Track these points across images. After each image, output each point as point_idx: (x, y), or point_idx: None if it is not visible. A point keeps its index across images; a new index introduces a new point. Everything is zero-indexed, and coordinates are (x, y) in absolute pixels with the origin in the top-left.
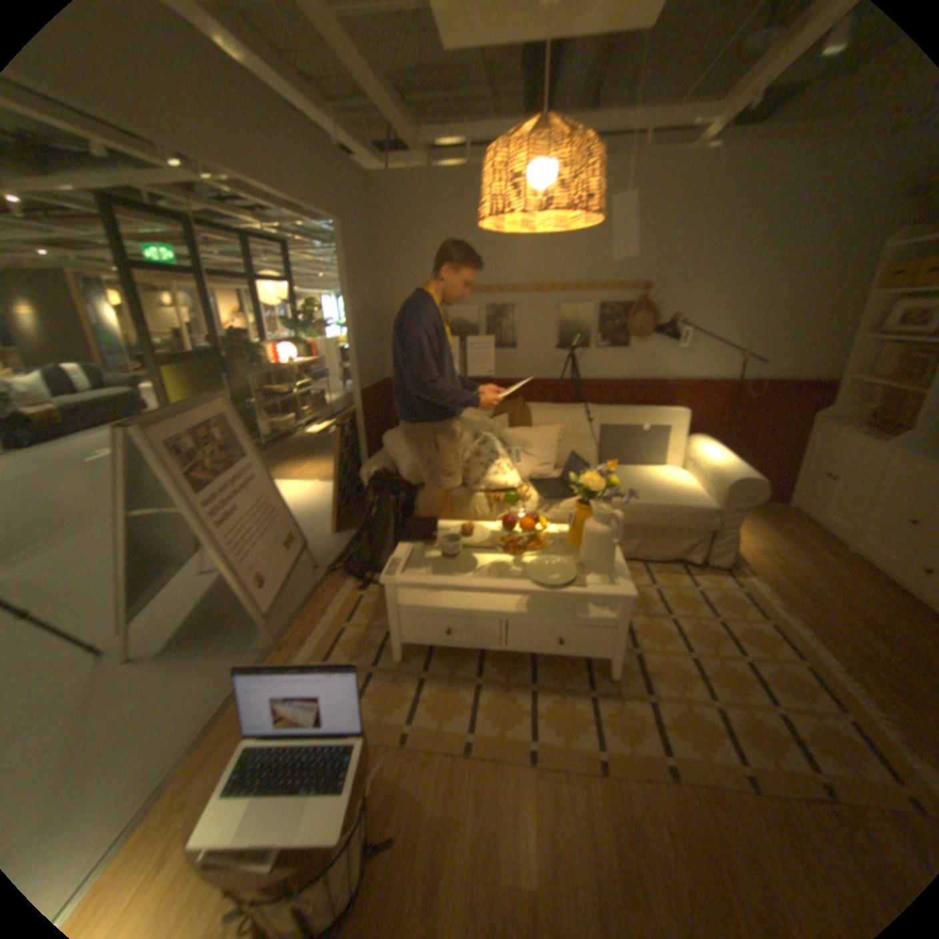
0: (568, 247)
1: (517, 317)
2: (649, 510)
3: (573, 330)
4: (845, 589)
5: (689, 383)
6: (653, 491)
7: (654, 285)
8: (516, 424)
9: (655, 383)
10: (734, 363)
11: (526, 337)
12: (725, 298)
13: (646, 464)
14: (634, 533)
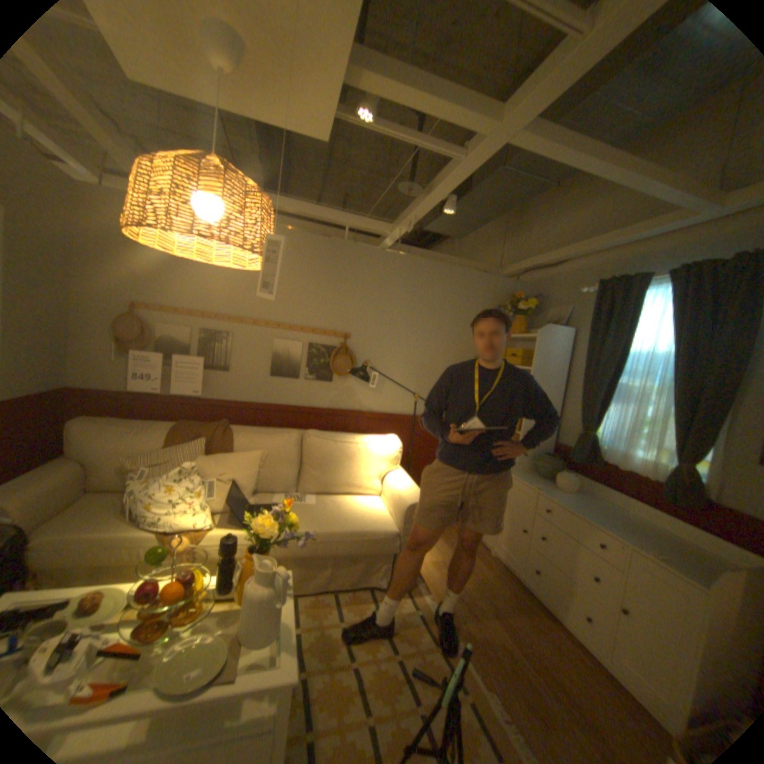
0: (280, 295)
1: (230, 345)
2: (338, 540)
3: (283, 363)
4: (490, 596)
5: (378, 416)
6: (343, 518)
7: (350, 337)
8: (214, 450)
9: (352, 414)
10: (408, 402)
11: (238, 364)
12: (400, 355)
13: (341, 488)
14: (325, 565)
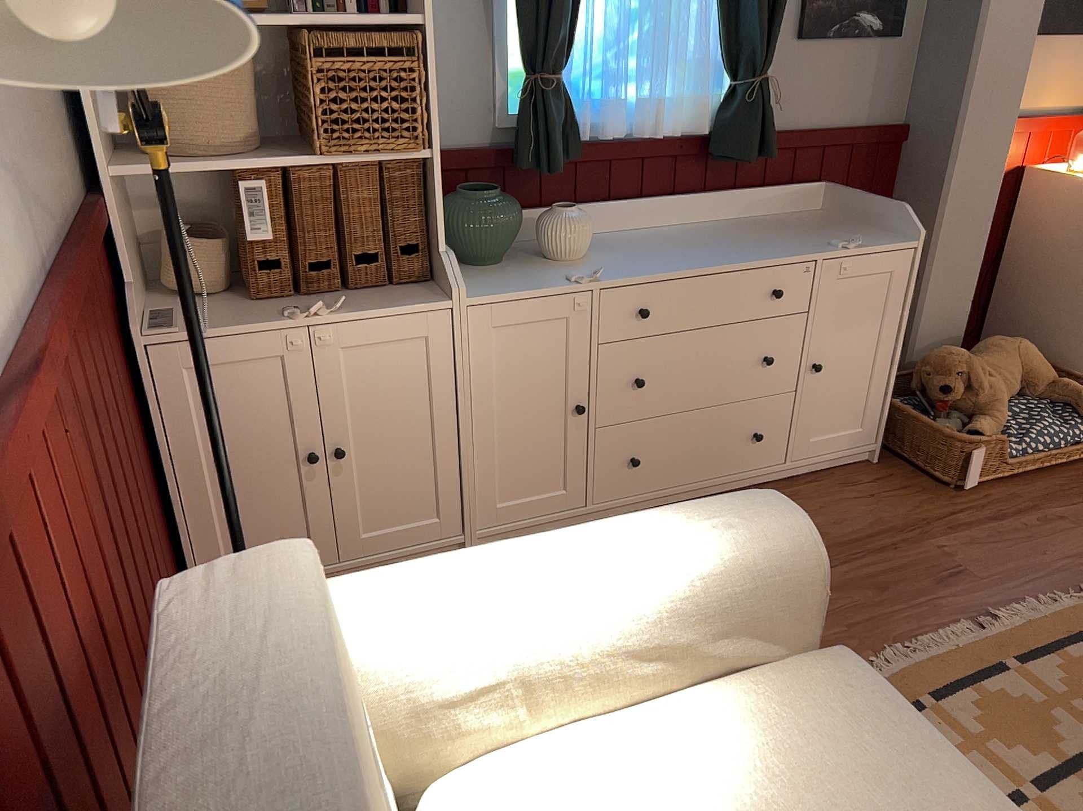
0: None
1: None
2: None
3: None
4: None
5: (8, 434)
6: None
7: None
8: None
9: None
10: None
11: None
12: None
13: None
14: None
